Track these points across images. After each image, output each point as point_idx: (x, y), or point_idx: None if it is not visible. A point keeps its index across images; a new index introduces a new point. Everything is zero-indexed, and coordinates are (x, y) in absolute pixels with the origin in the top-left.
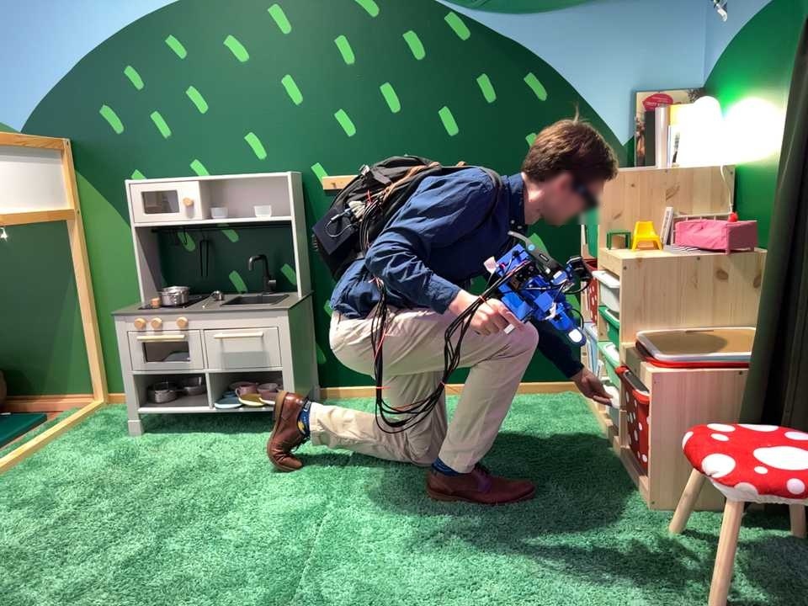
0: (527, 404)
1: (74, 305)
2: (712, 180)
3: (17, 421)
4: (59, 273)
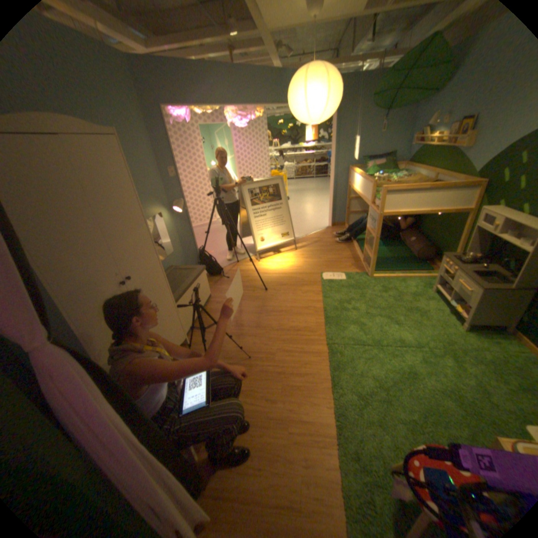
0: None
1: (463, 242)
2: None
3: (430, 267)
4: (464, 229)
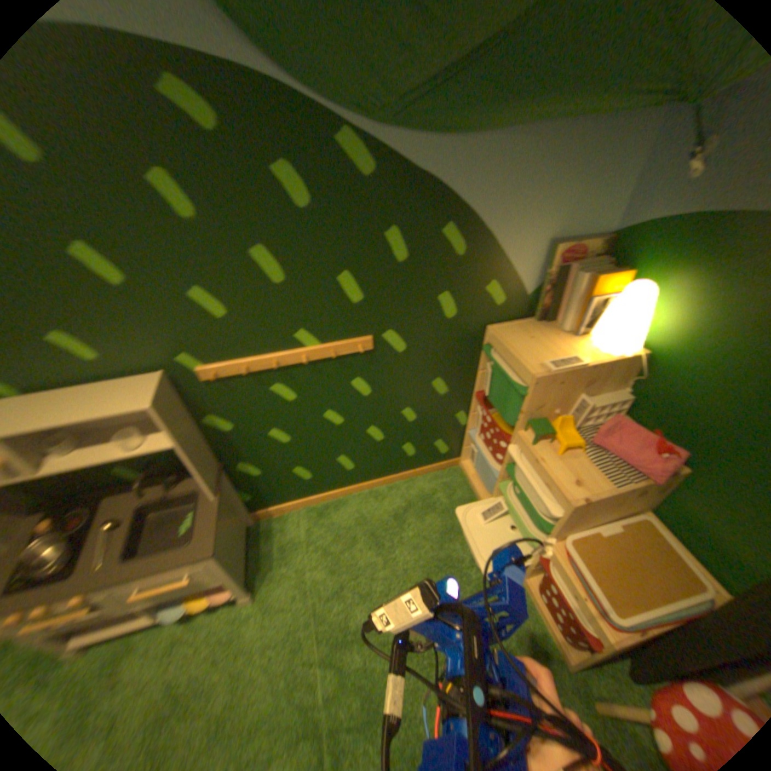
0: (432, 494)
1: None
2: (635, 369)
3: None
4: None
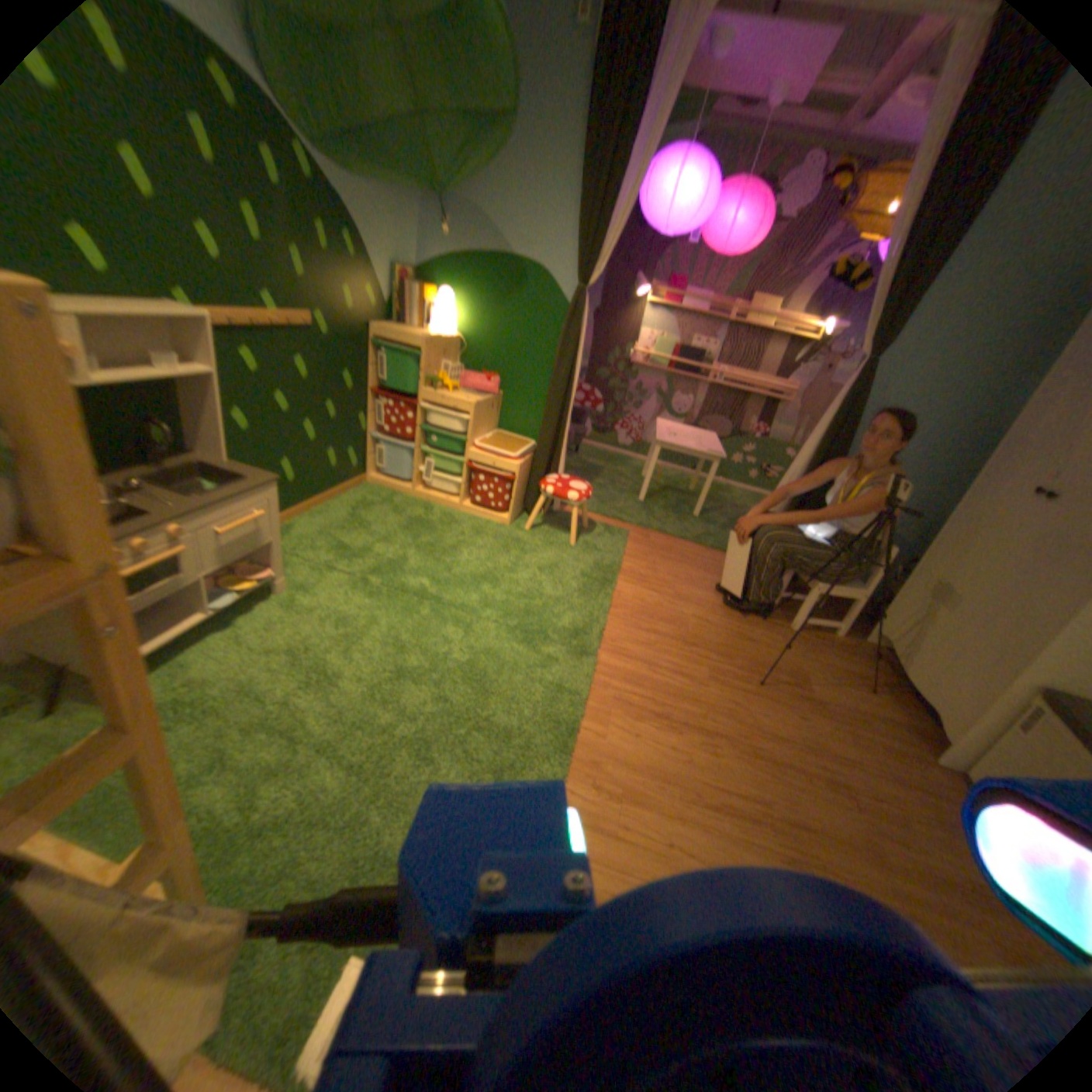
0: (358, 499)
1: None
2: (454, 345)
3: None
4: None
